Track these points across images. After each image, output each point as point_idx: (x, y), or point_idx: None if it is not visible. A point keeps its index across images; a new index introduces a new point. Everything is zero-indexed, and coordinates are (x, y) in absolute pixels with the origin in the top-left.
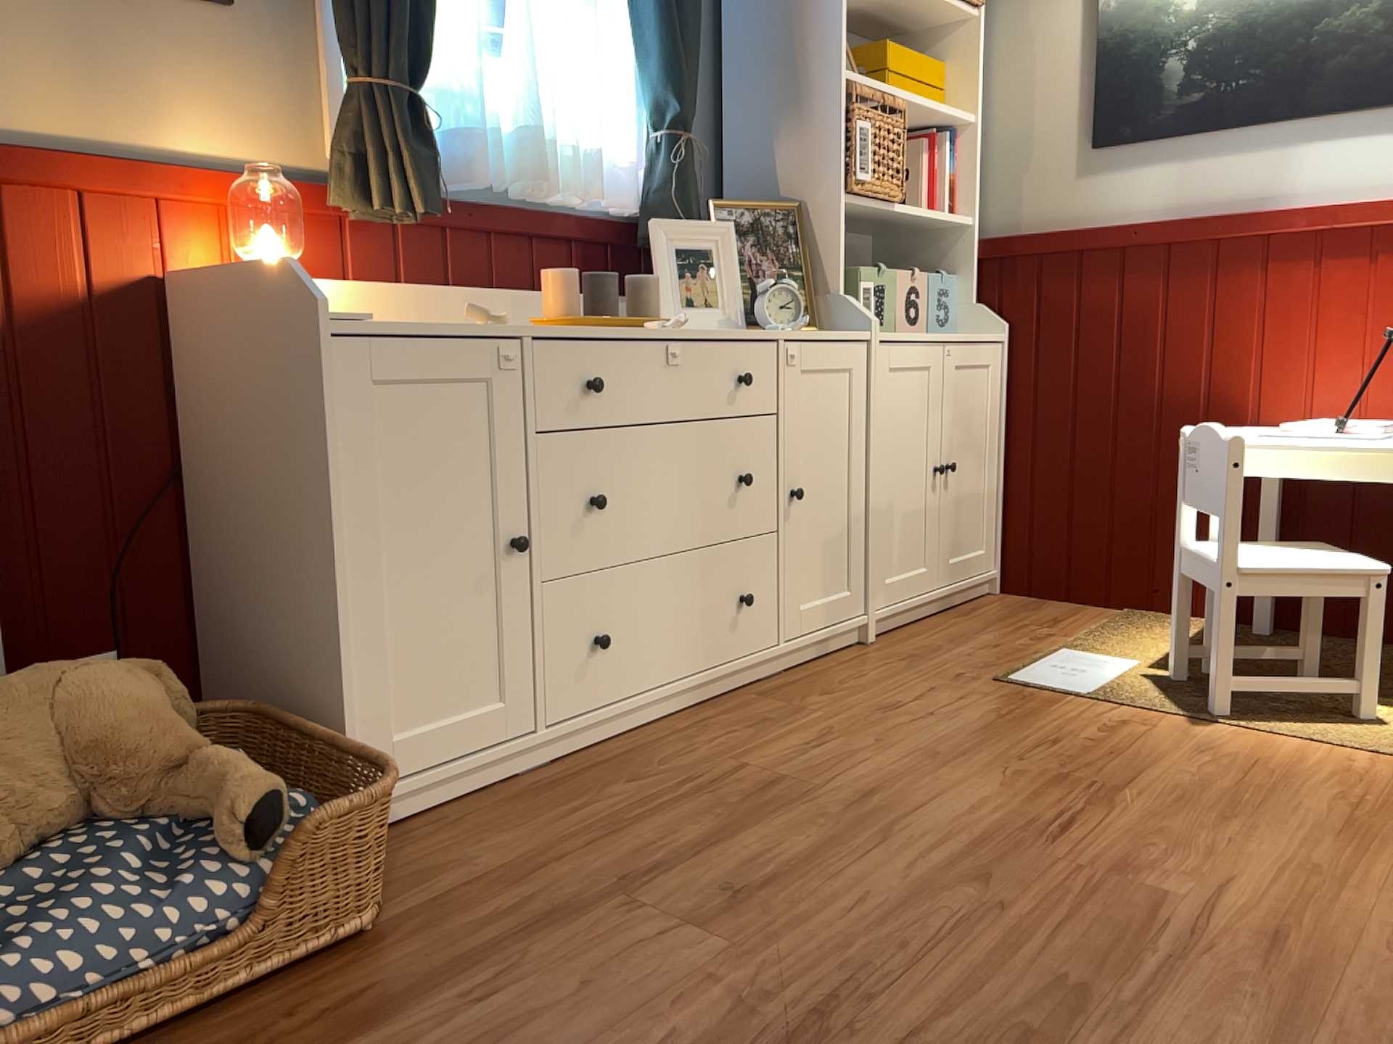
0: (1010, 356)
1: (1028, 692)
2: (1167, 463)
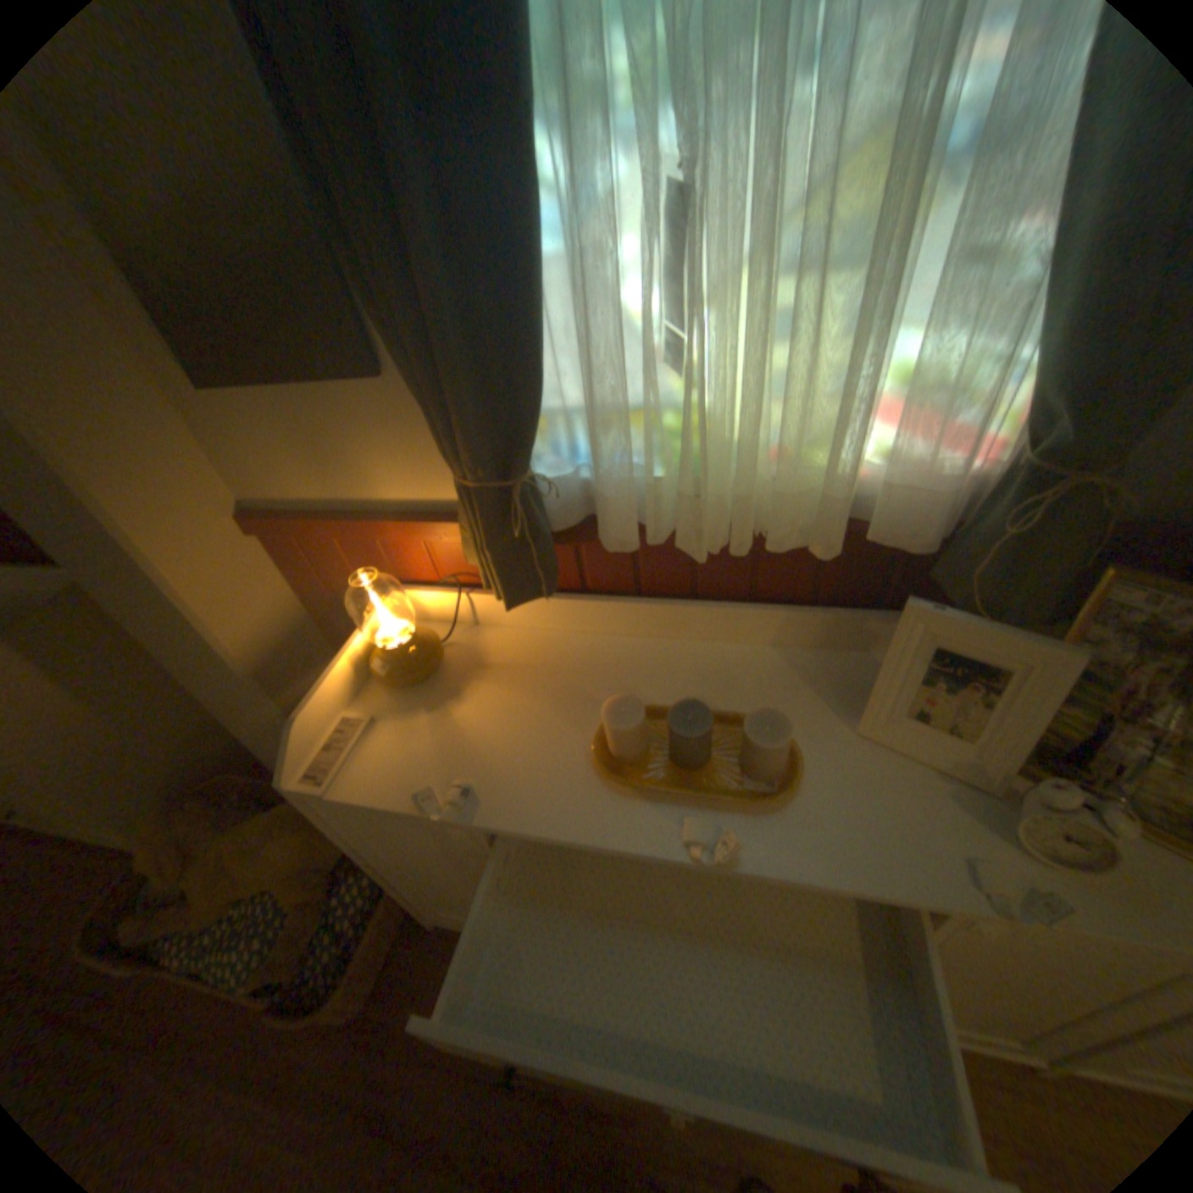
0: None
1: None
2: None
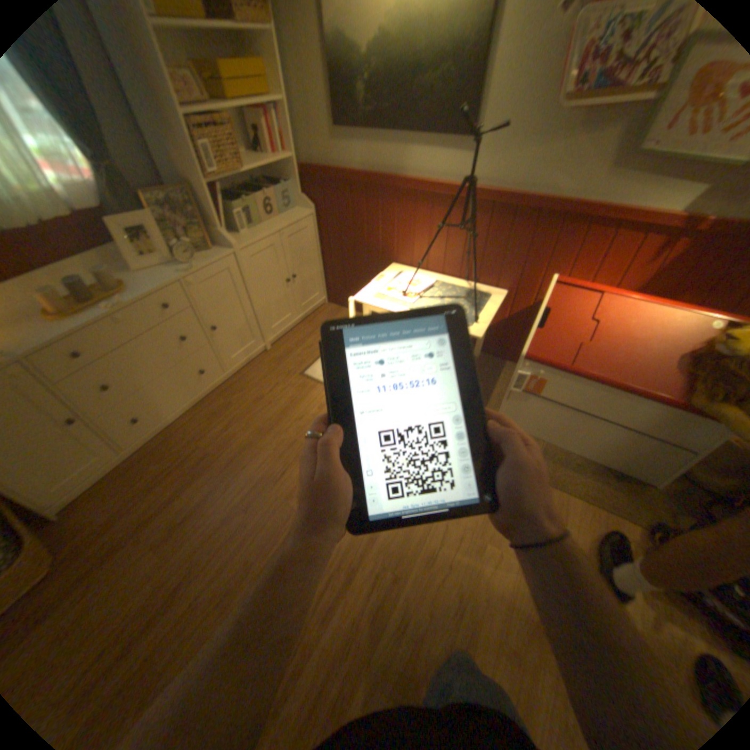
0: (318, 219)
1: (307, 383)
2: (372, 271)
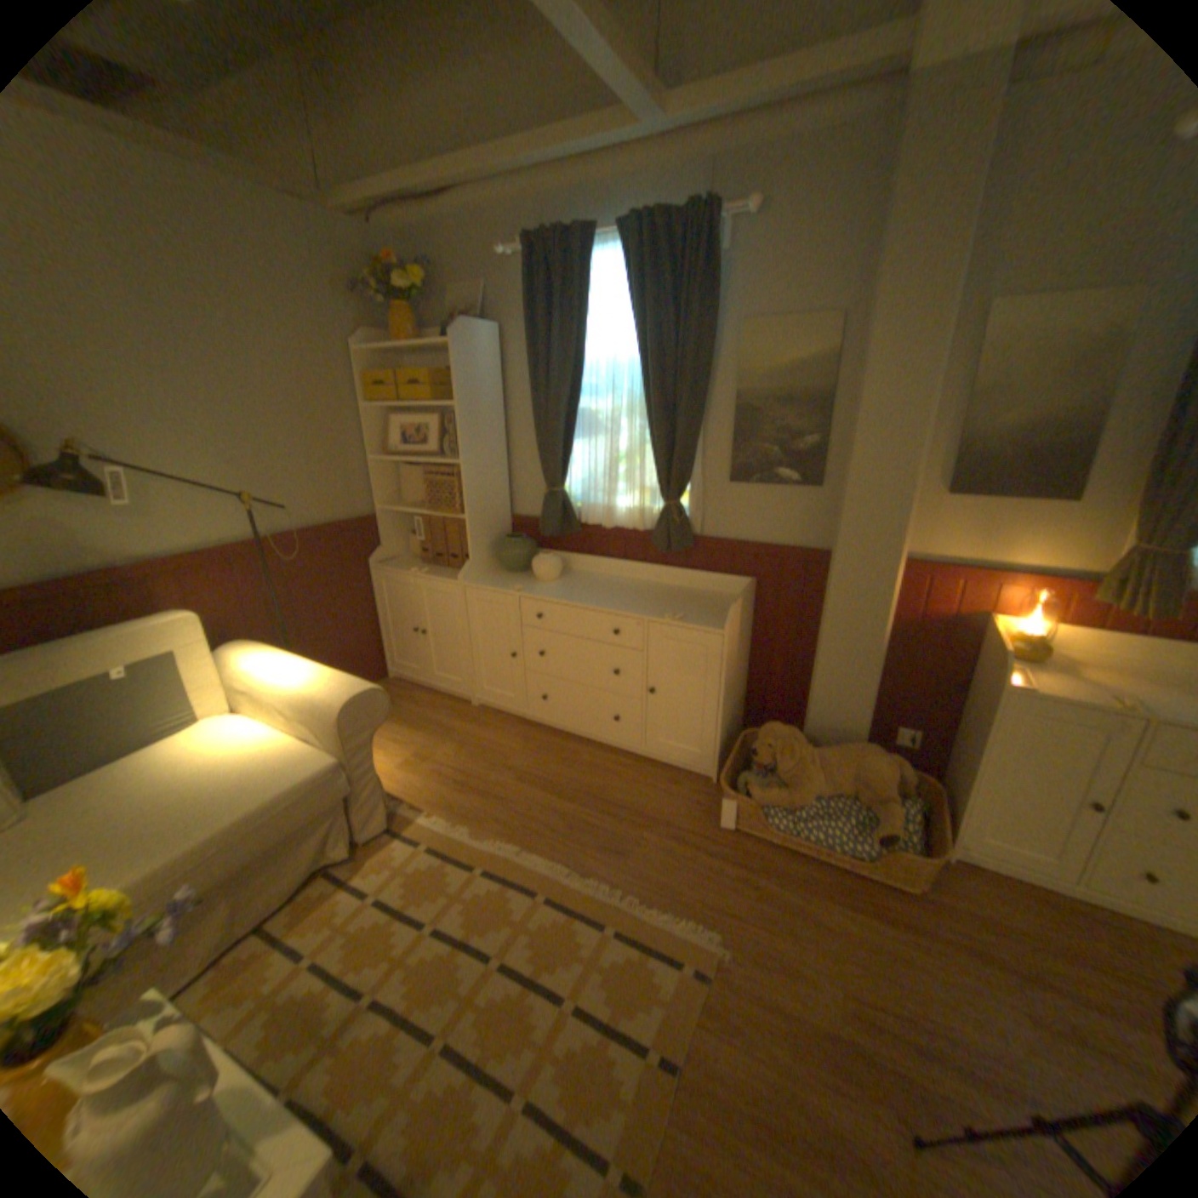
0: None
1: None
2: None
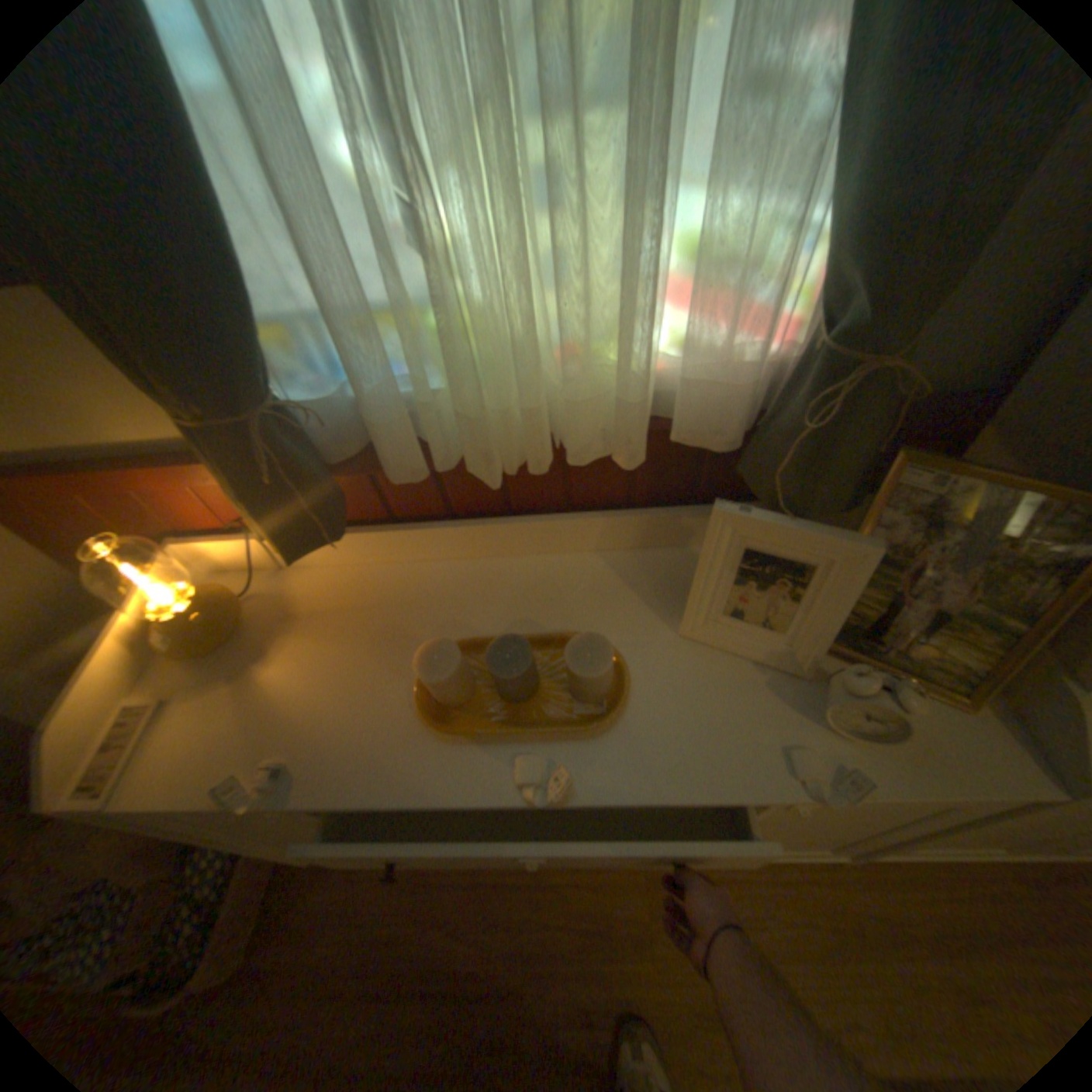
0: None
1: None
2: None
